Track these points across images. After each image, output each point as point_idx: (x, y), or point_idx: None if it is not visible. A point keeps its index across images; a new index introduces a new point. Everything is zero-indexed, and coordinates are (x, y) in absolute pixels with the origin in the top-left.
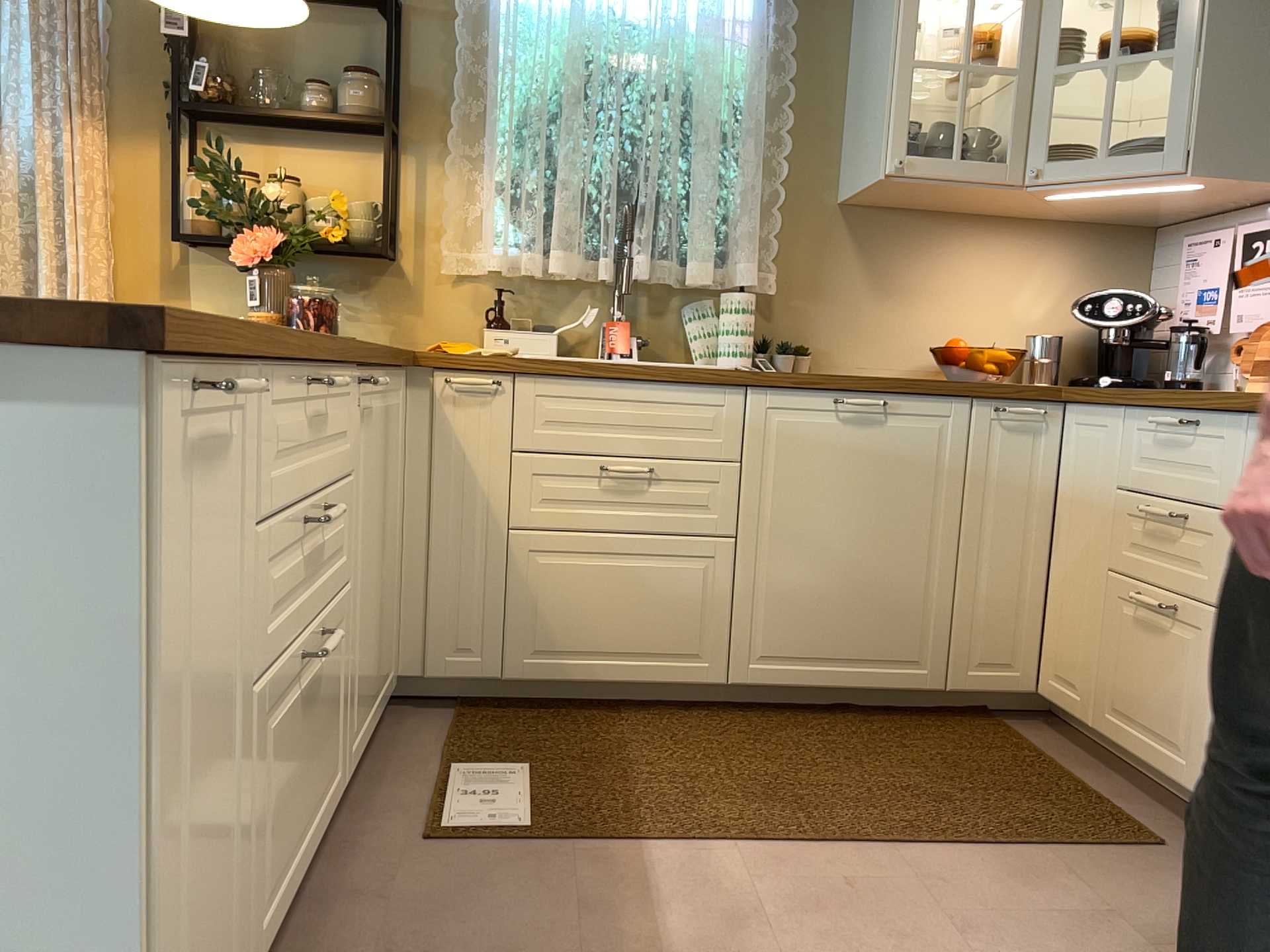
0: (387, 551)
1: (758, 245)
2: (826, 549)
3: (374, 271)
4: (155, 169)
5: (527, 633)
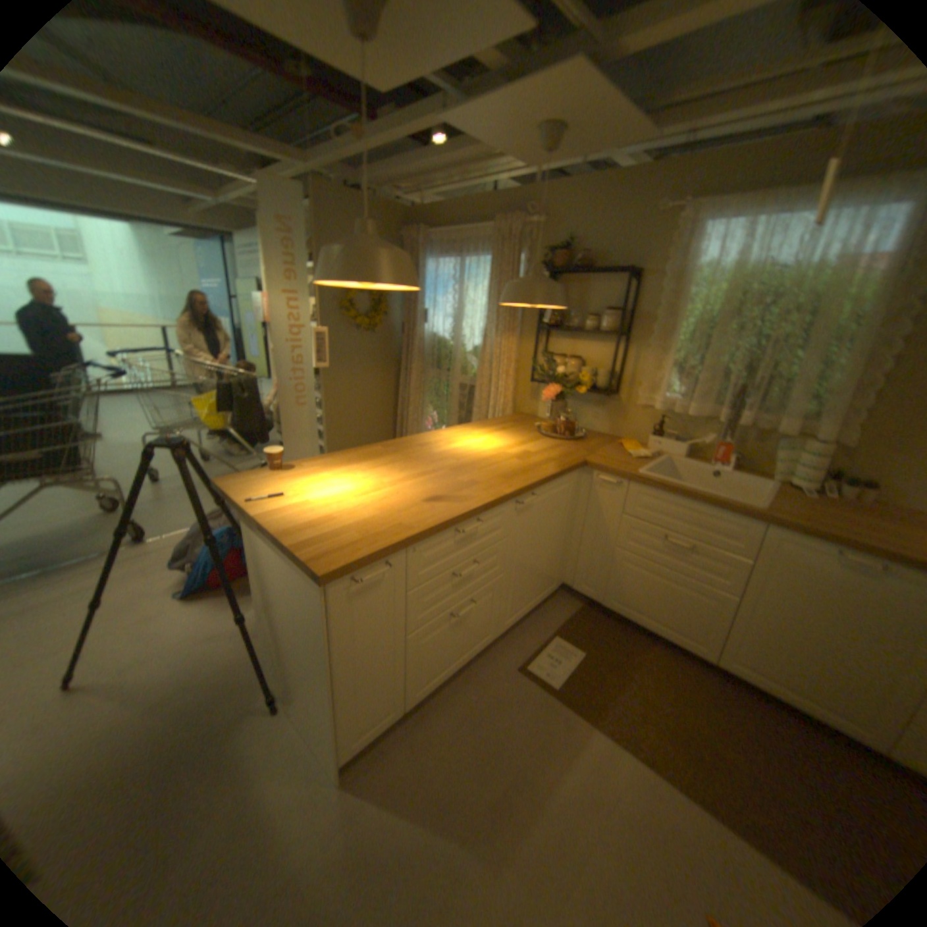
0: (551, 546)
1: (852, 411)
2: (805, 633)
3: (607, 398)
4: (531, 348)
5: (616, 593)
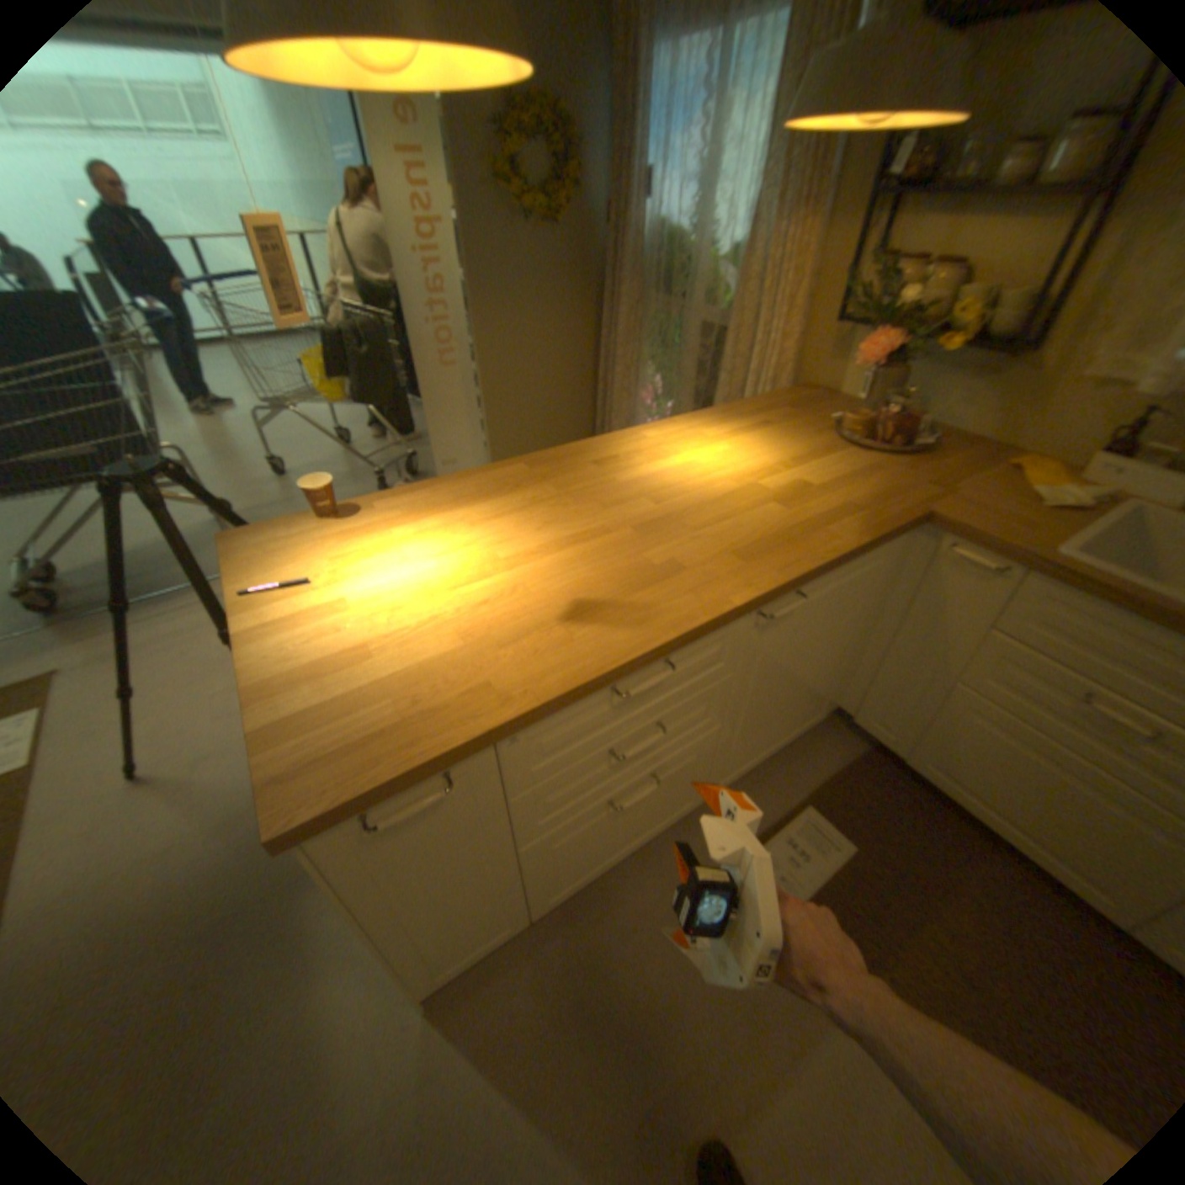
0: (826, 664)
1: None
2: None
3: (1007, 357)
4: (850, 242)
5: (940, 754)
